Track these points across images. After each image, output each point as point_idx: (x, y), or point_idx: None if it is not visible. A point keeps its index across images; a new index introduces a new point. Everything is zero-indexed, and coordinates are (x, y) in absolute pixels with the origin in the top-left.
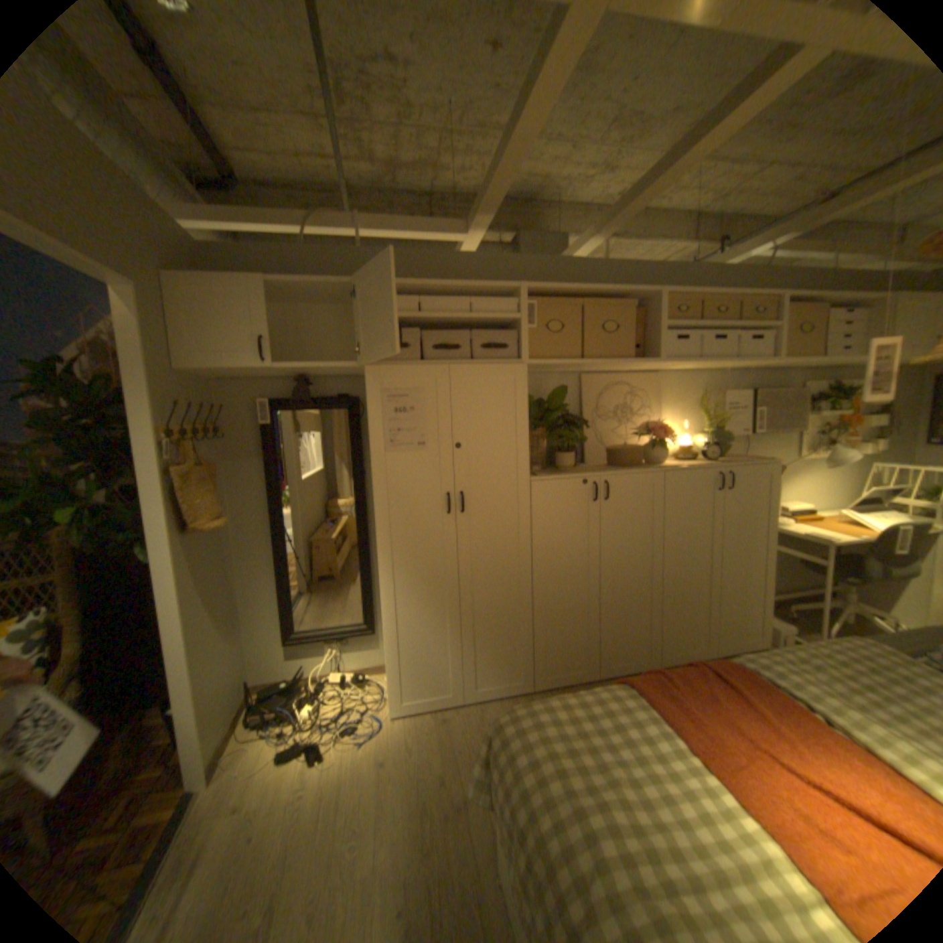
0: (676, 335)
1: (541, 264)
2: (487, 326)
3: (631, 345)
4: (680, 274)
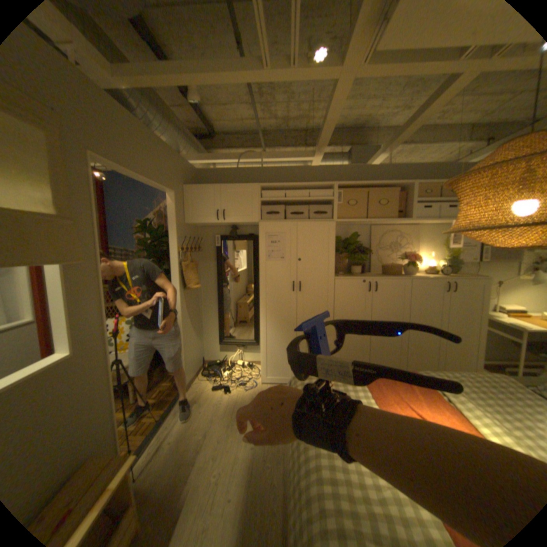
0: (426, 205)
1: (351, 169)
2: (319, 203)
3: (400, 211)
4: (435, 170)
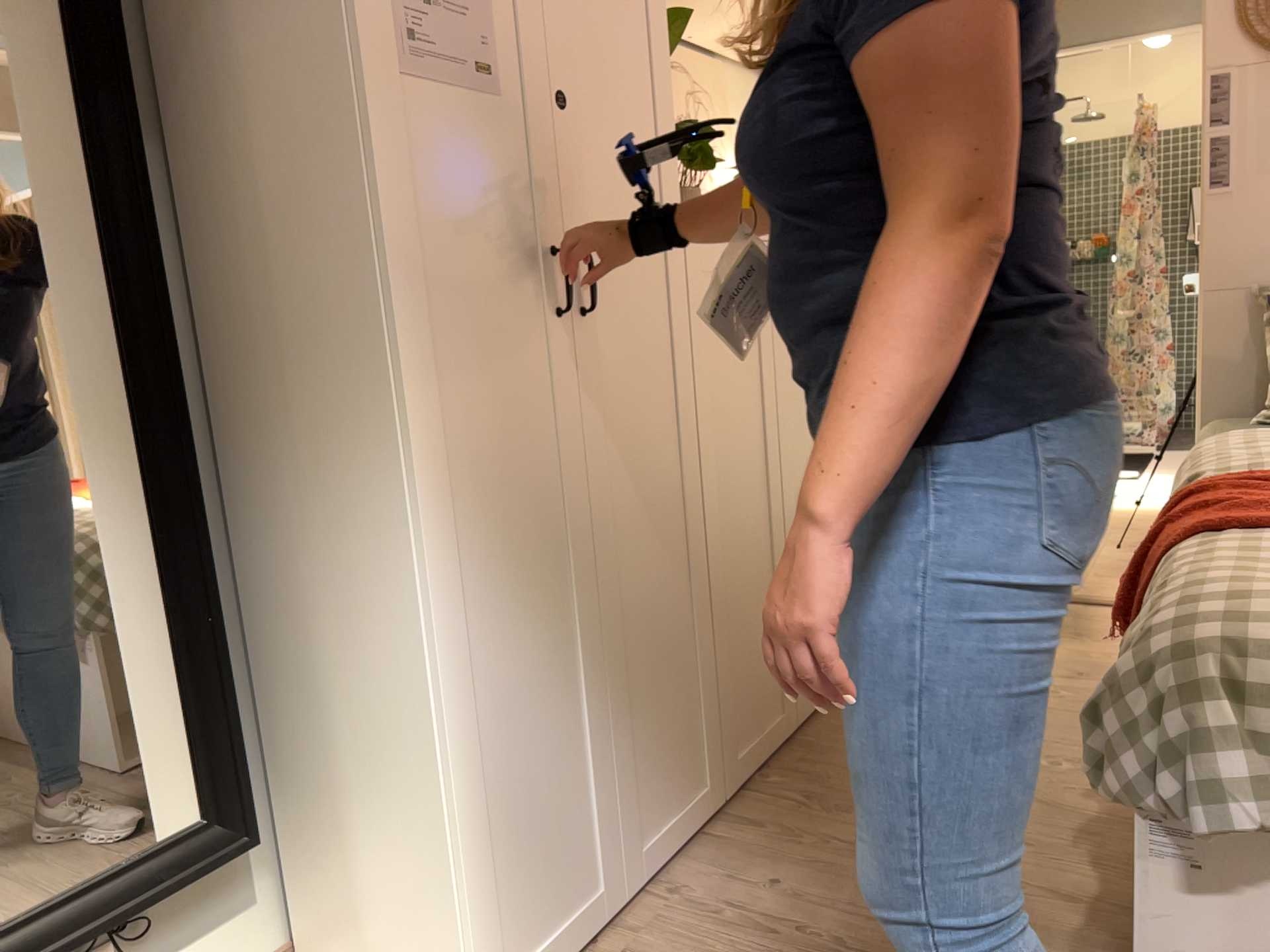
0: None
1: None
2: None
3: None
4: None
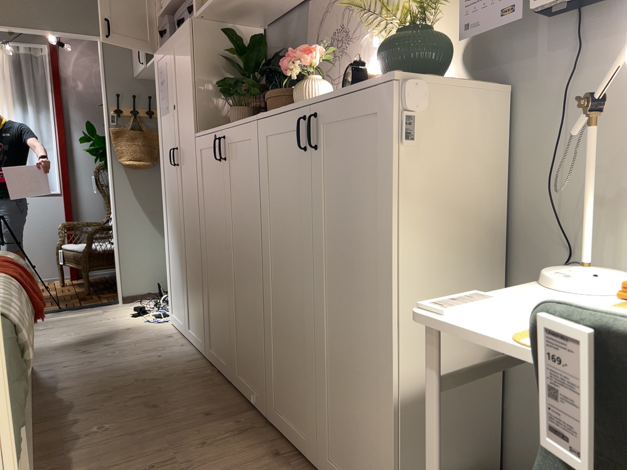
0: None
1: None
2: None
3: None
4: None
